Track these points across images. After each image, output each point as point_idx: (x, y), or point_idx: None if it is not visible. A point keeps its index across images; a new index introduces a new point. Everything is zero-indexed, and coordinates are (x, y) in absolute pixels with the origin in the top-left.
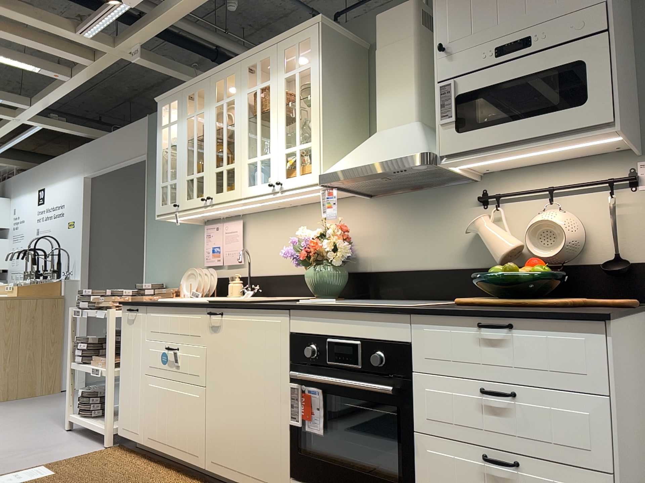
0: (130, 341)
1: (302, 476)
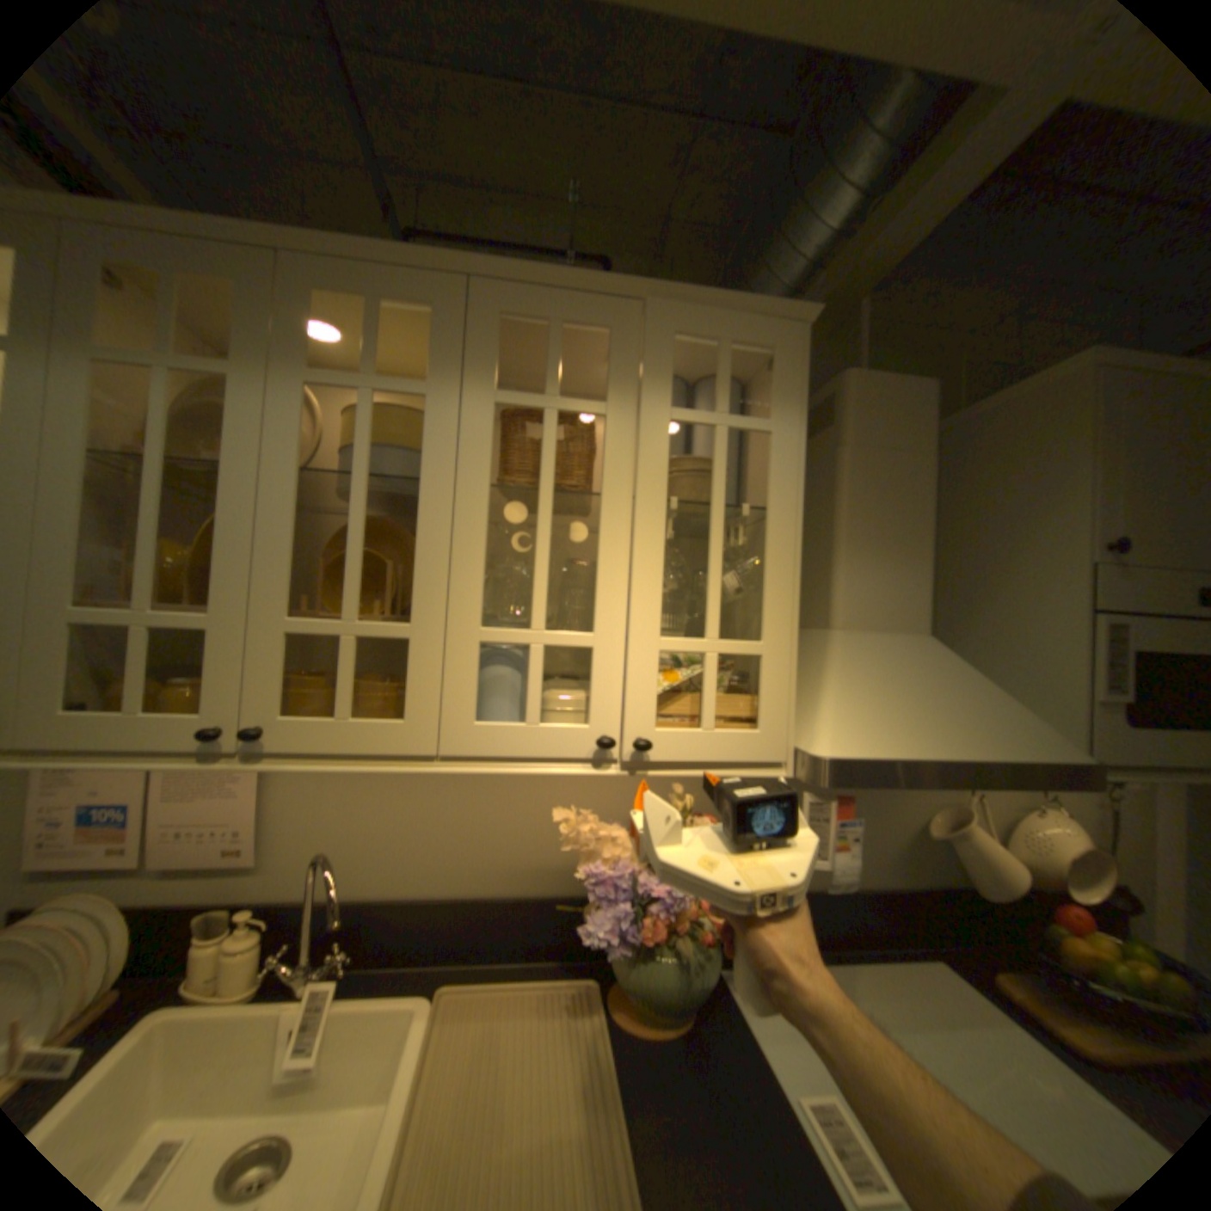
0: None
1: None
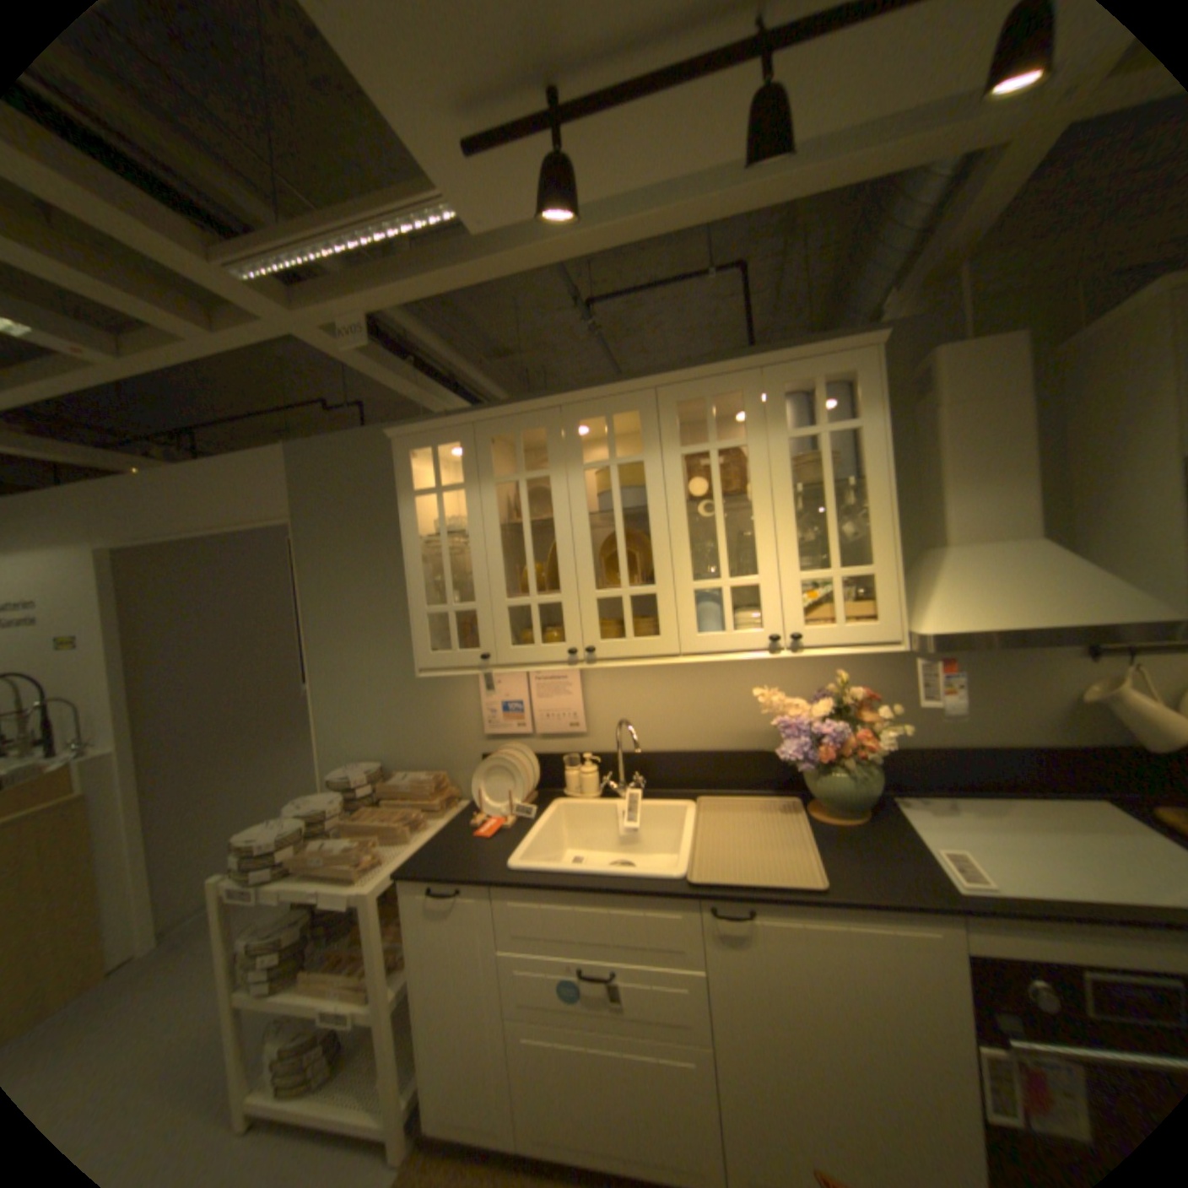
0: (441, 955)
1: None
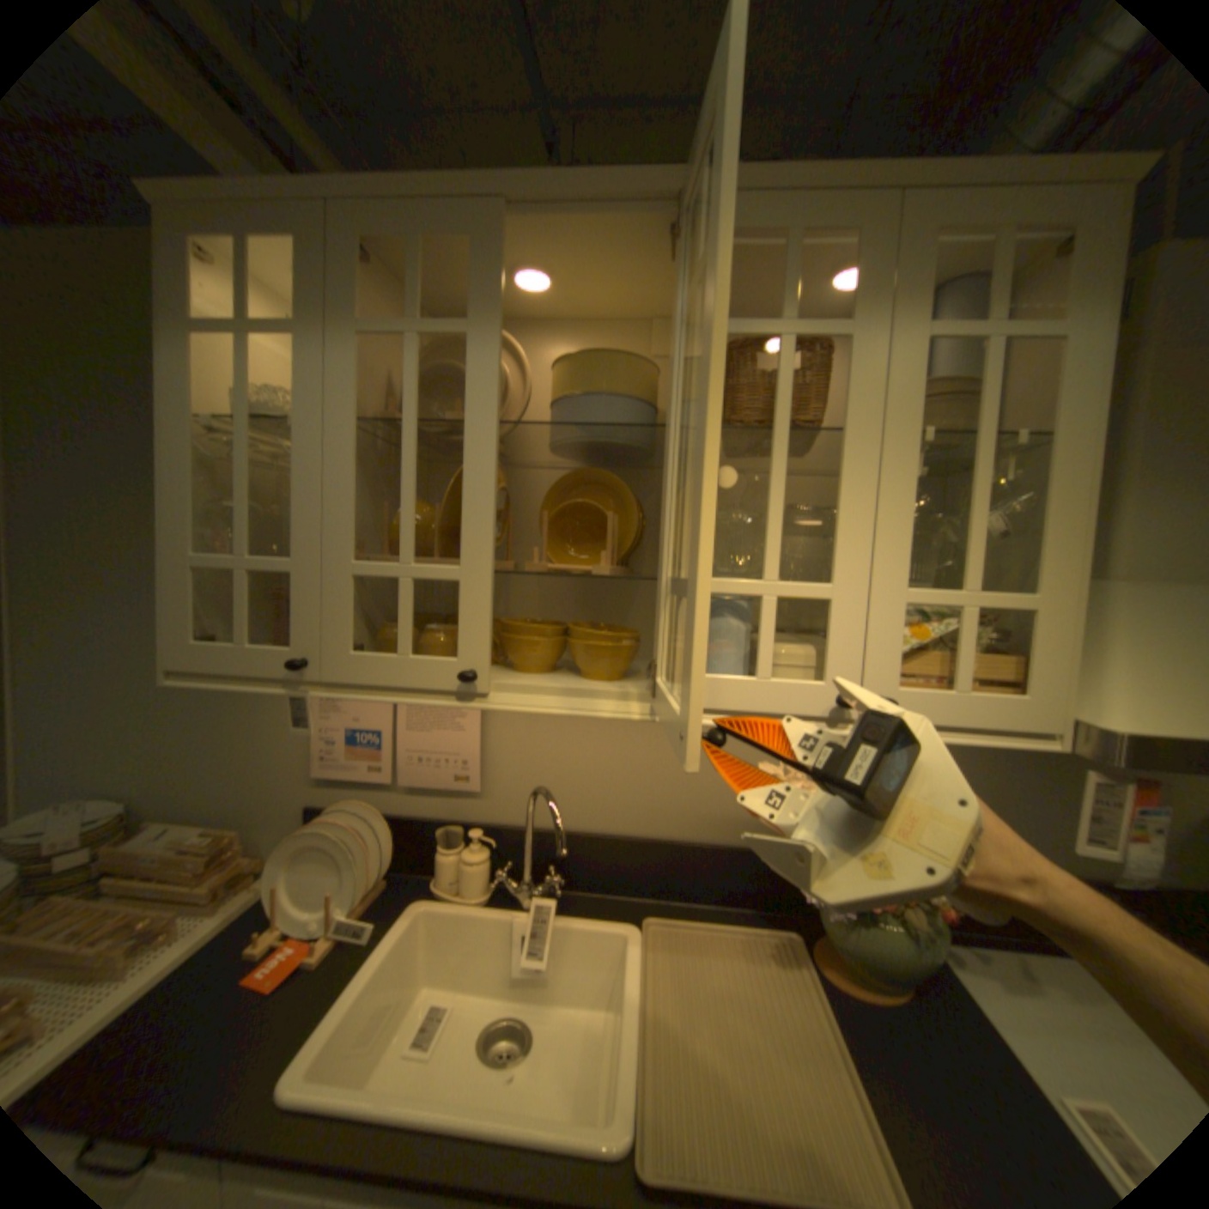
0: None
1: None
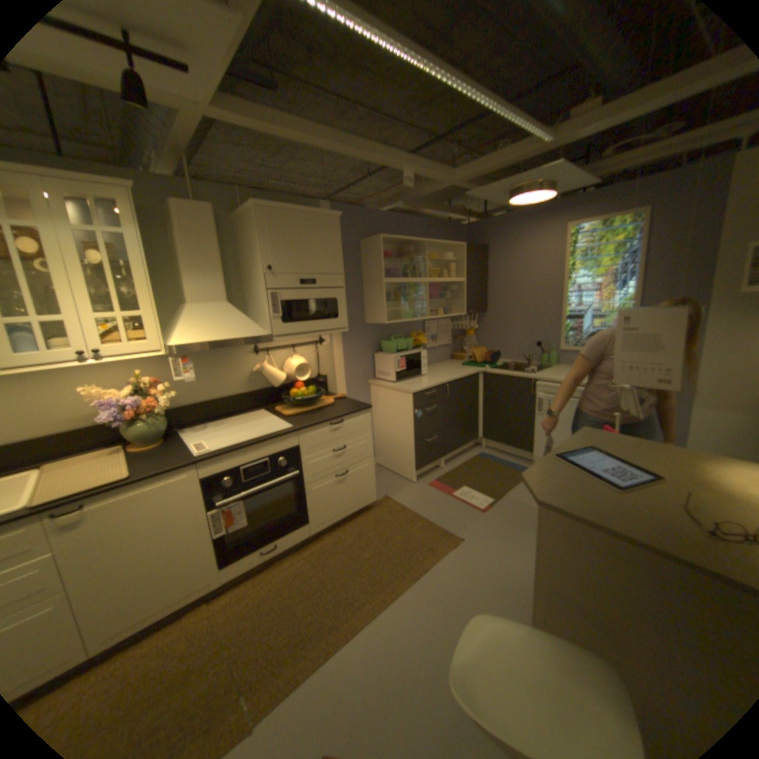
0: None
1: (230, 561)
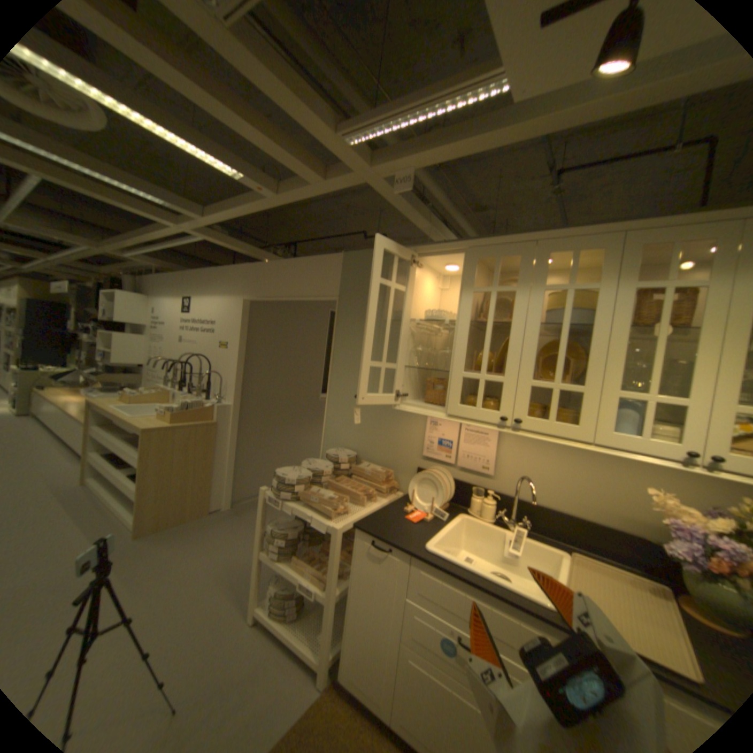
0: (372, 584)
1: None
